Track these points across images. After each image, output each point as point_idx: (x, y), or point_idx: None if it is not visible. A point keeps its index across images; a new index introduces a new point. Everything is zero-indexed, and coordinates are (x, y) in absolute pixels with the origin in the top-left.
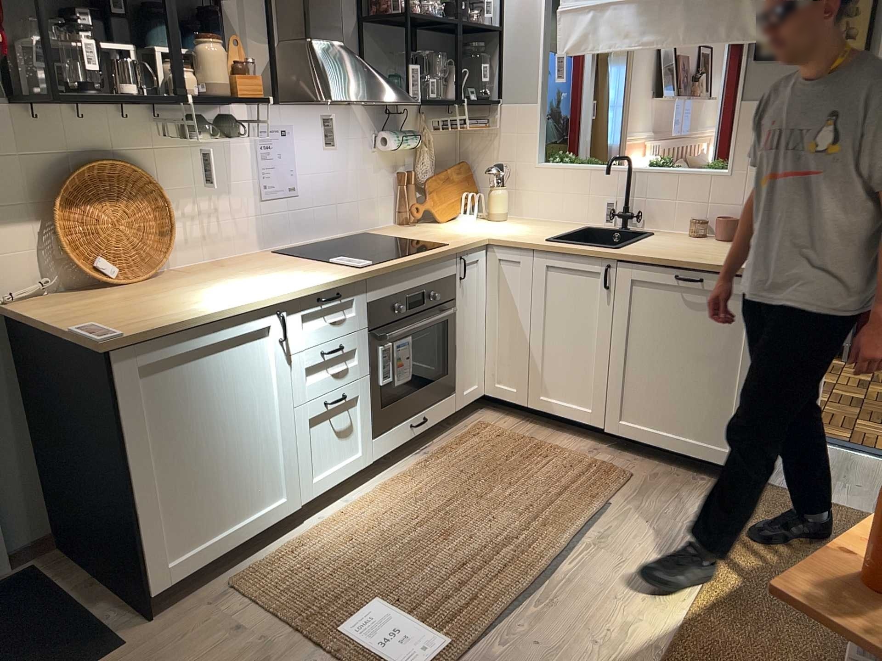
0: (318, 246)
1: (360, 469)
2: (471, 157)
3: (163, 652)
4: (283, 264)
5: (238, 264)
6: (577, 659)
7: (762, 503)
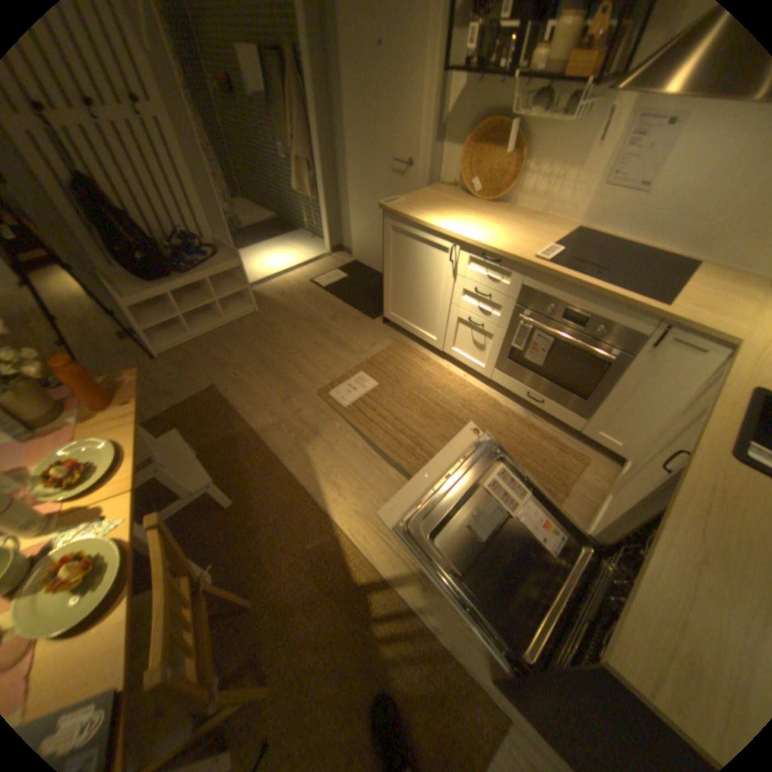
0: (640, 247)
1: (479, 371)
2: None
3: (367, 328)
4: (544, 232)
5: (539, 219)
6: (324, 454)
7: (461, 683)
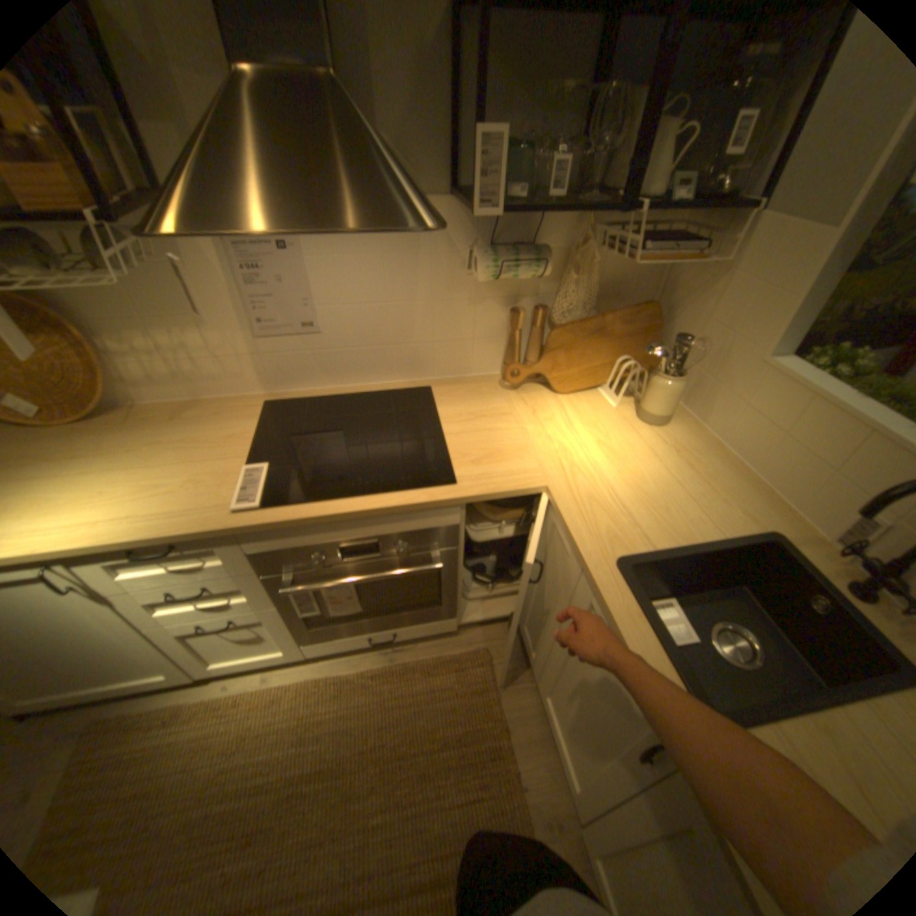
0: (357, 393)
1: (280, 661)
2: (677, 294)
3: None
4: (216, 440)
5: (195, 416)
6: None
7: None
